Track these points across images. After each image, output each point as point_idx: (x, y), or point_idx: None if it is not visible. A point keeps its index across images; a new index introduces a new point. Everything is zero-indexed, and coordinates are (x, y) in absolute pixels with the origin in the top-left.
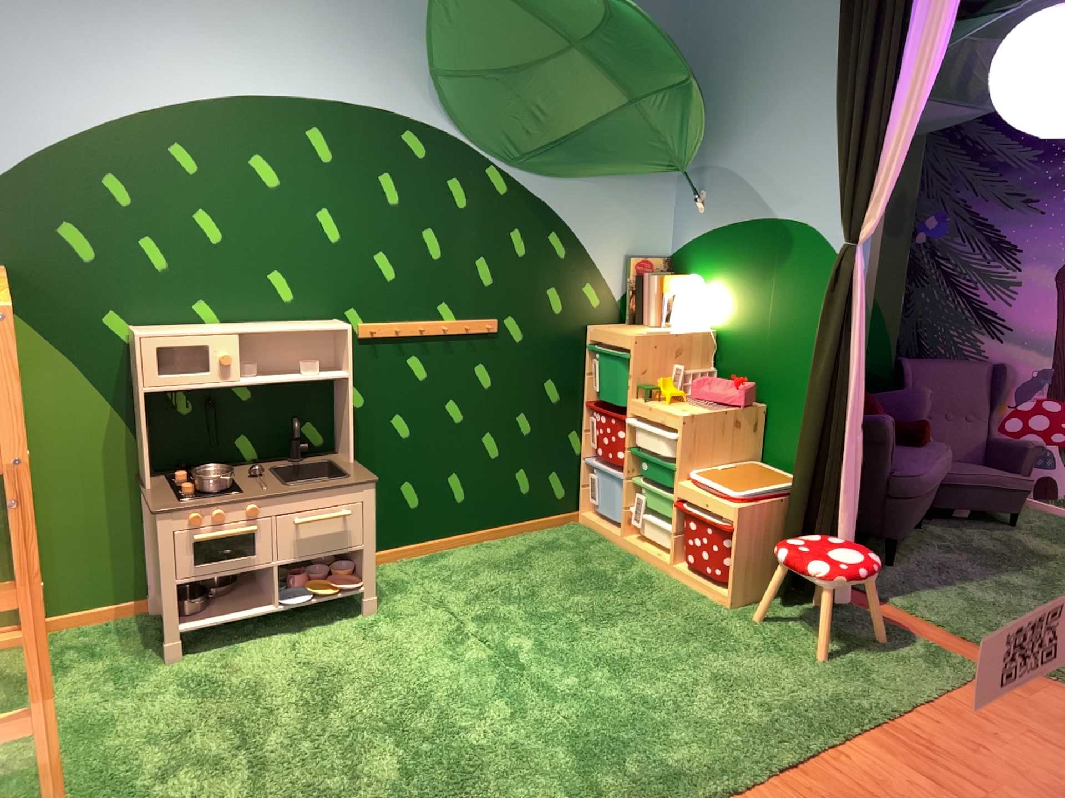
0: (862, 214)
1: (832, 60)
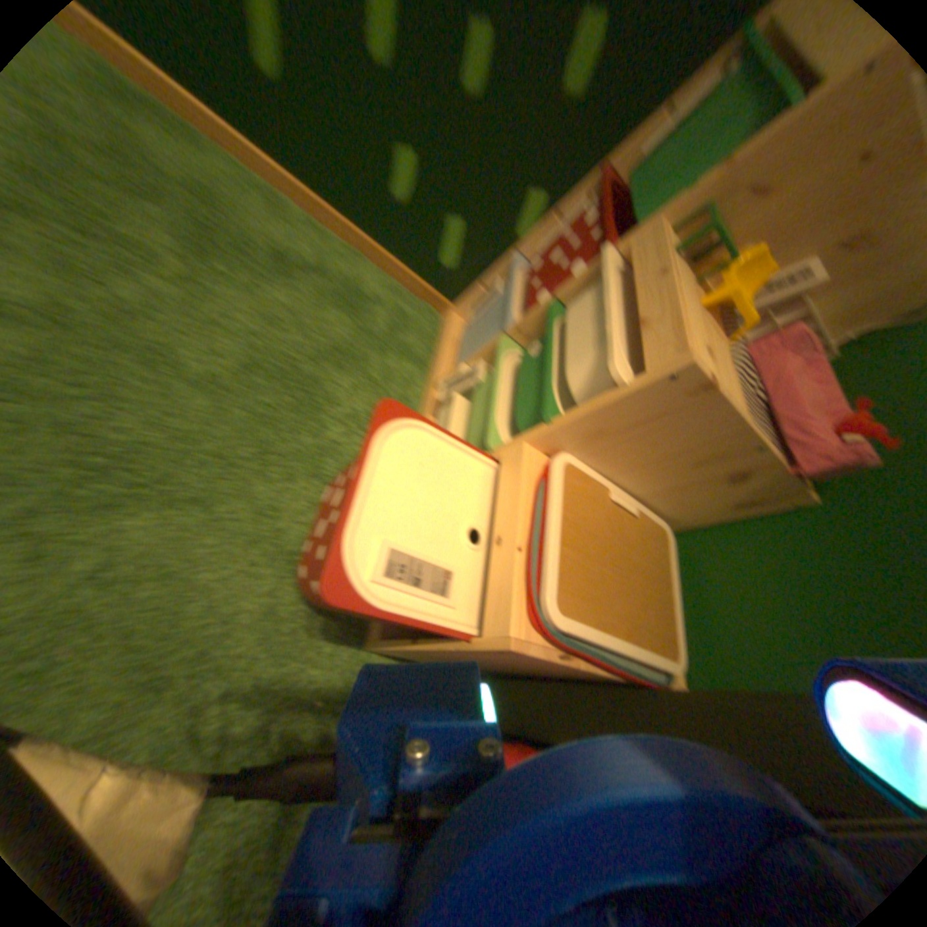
0: None
1: None
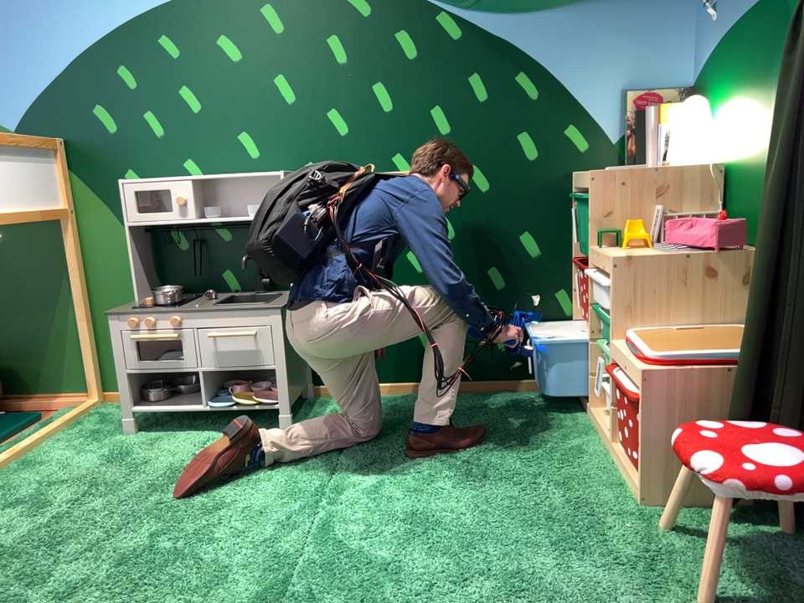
0: None
1: None
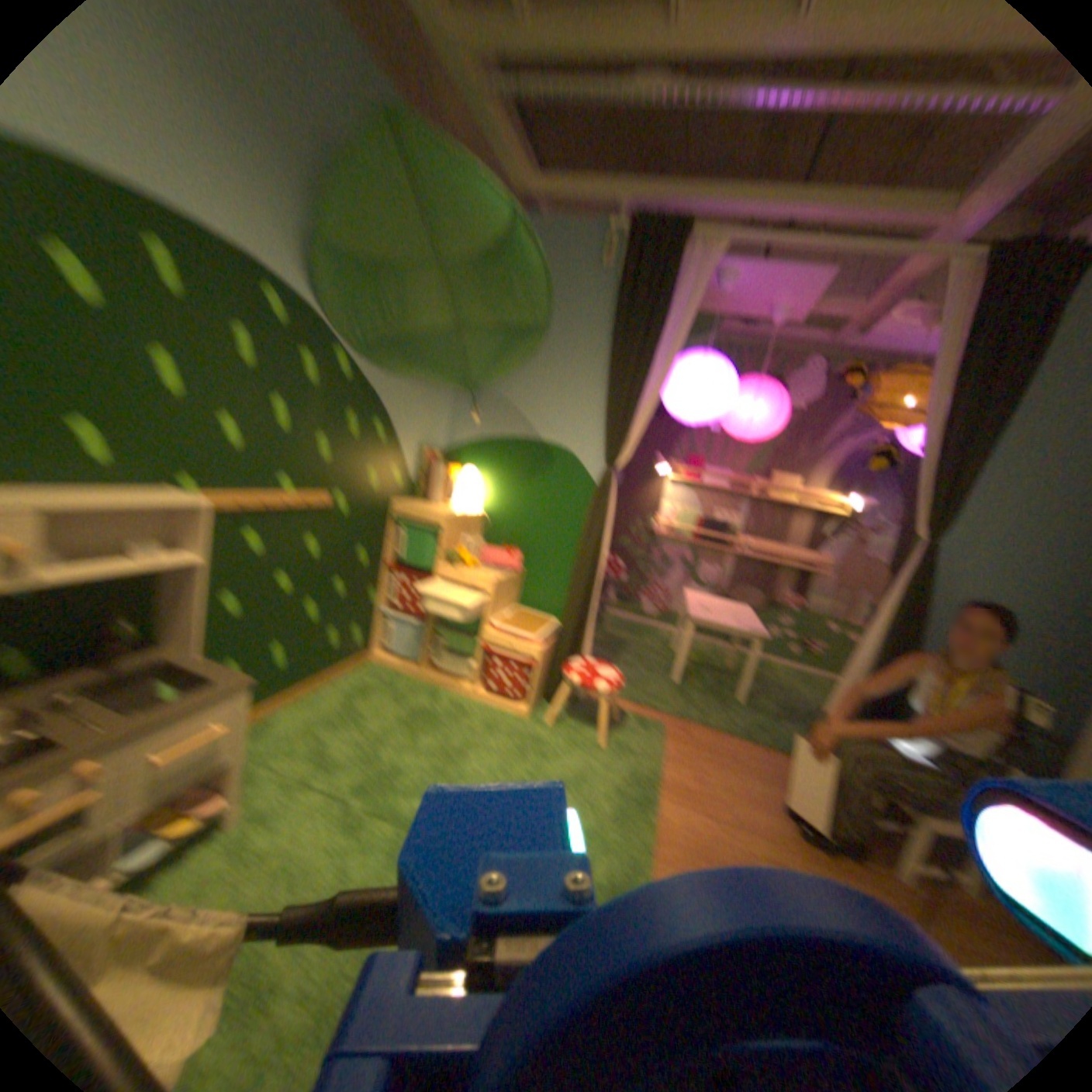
0: (622, 449)
1: (616, 341)
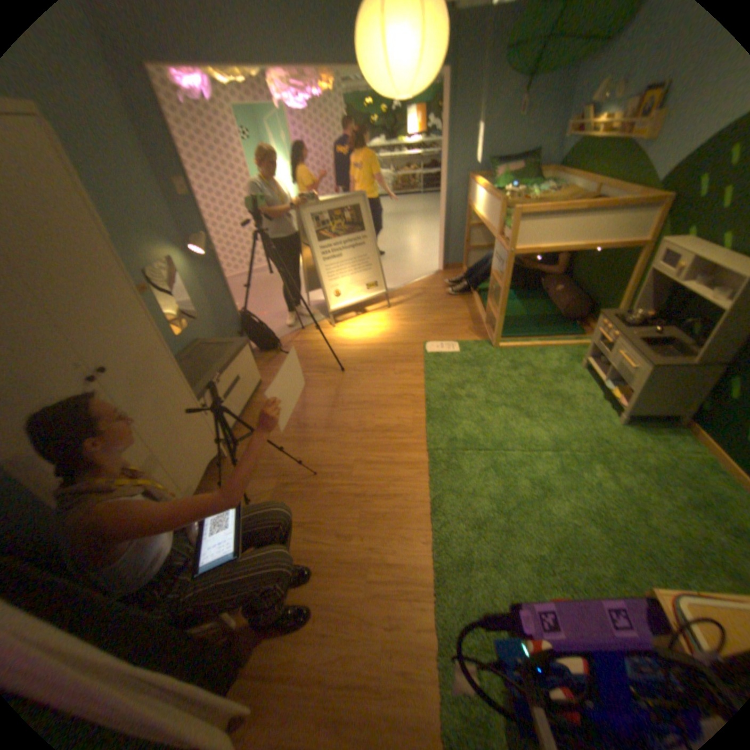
0: None
1: None
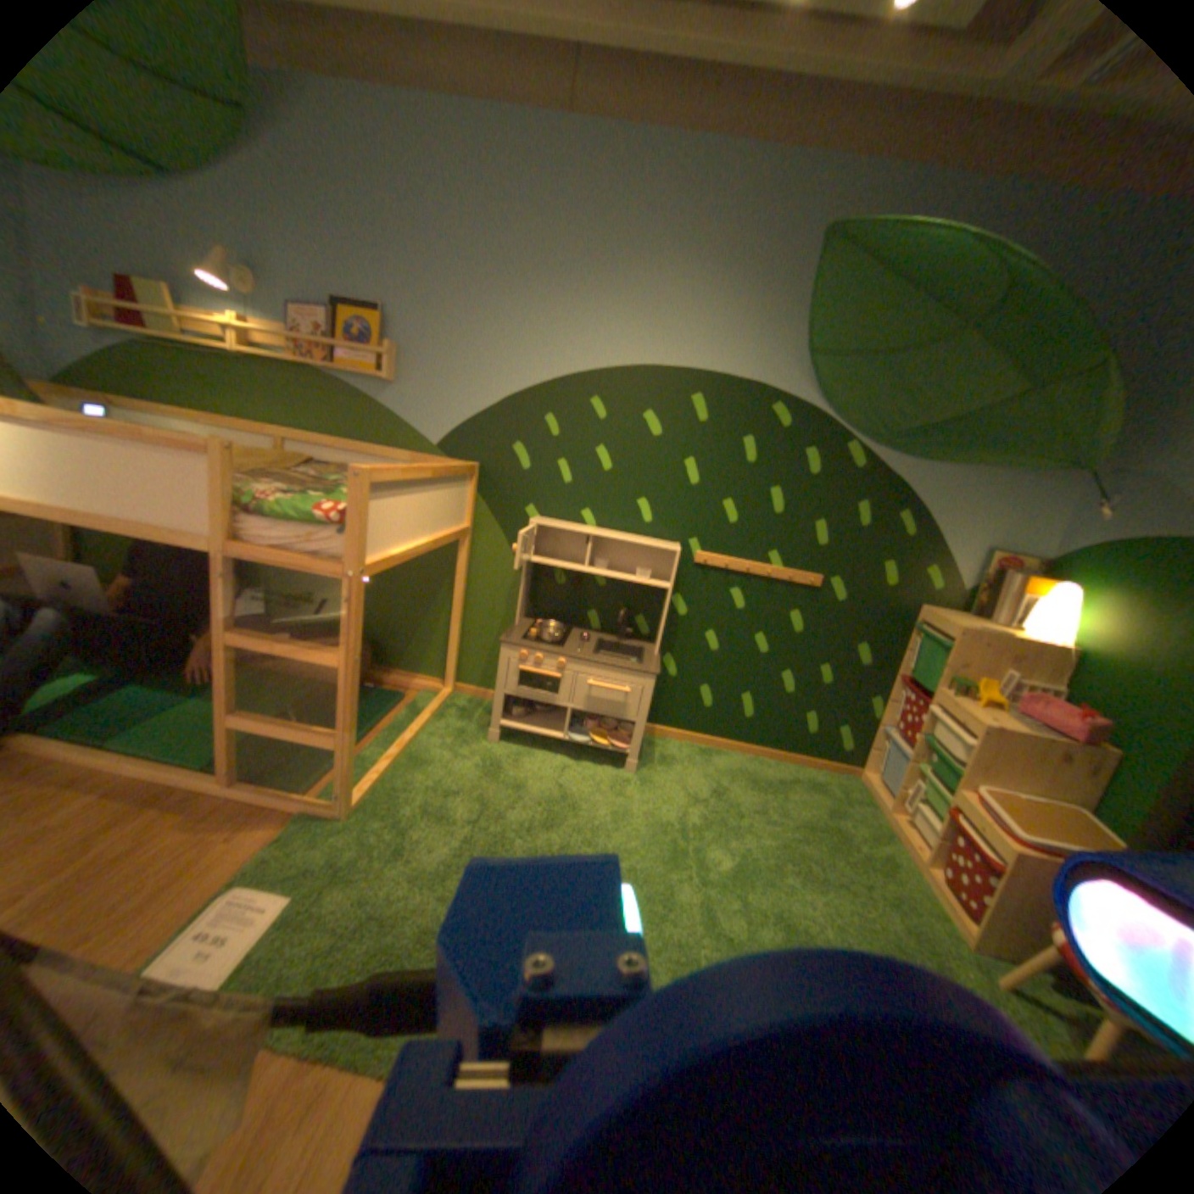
0: None
1: None
